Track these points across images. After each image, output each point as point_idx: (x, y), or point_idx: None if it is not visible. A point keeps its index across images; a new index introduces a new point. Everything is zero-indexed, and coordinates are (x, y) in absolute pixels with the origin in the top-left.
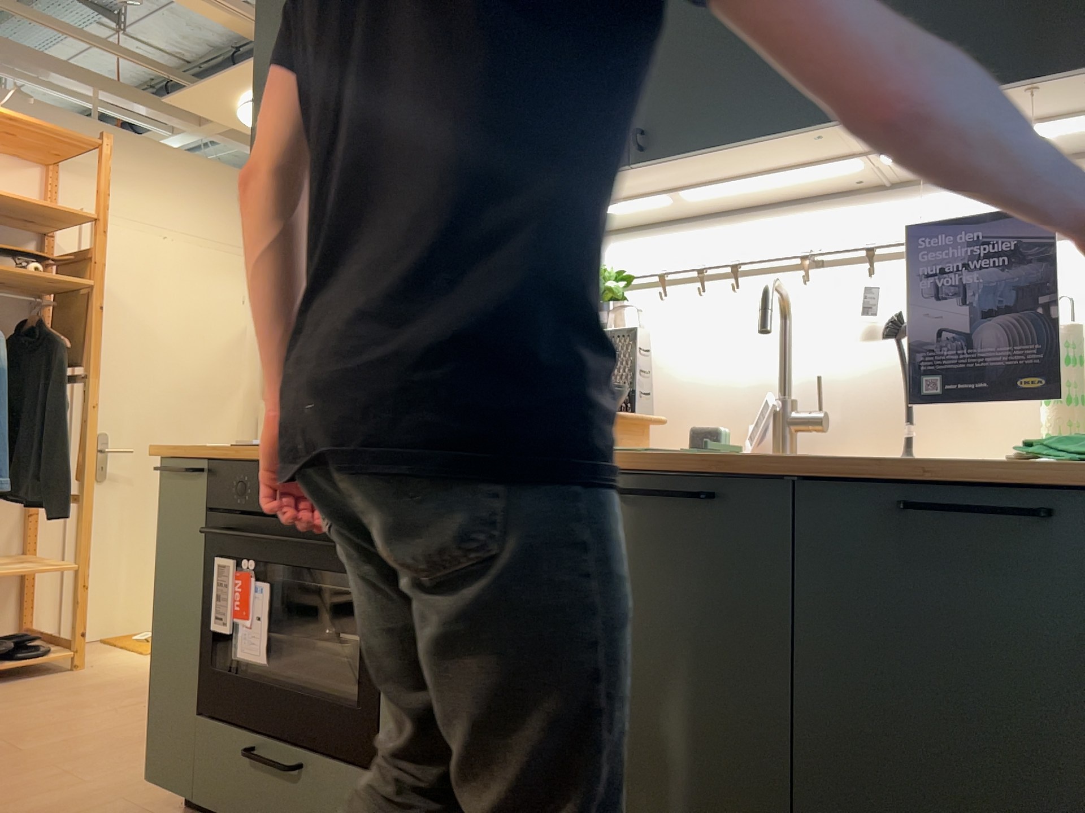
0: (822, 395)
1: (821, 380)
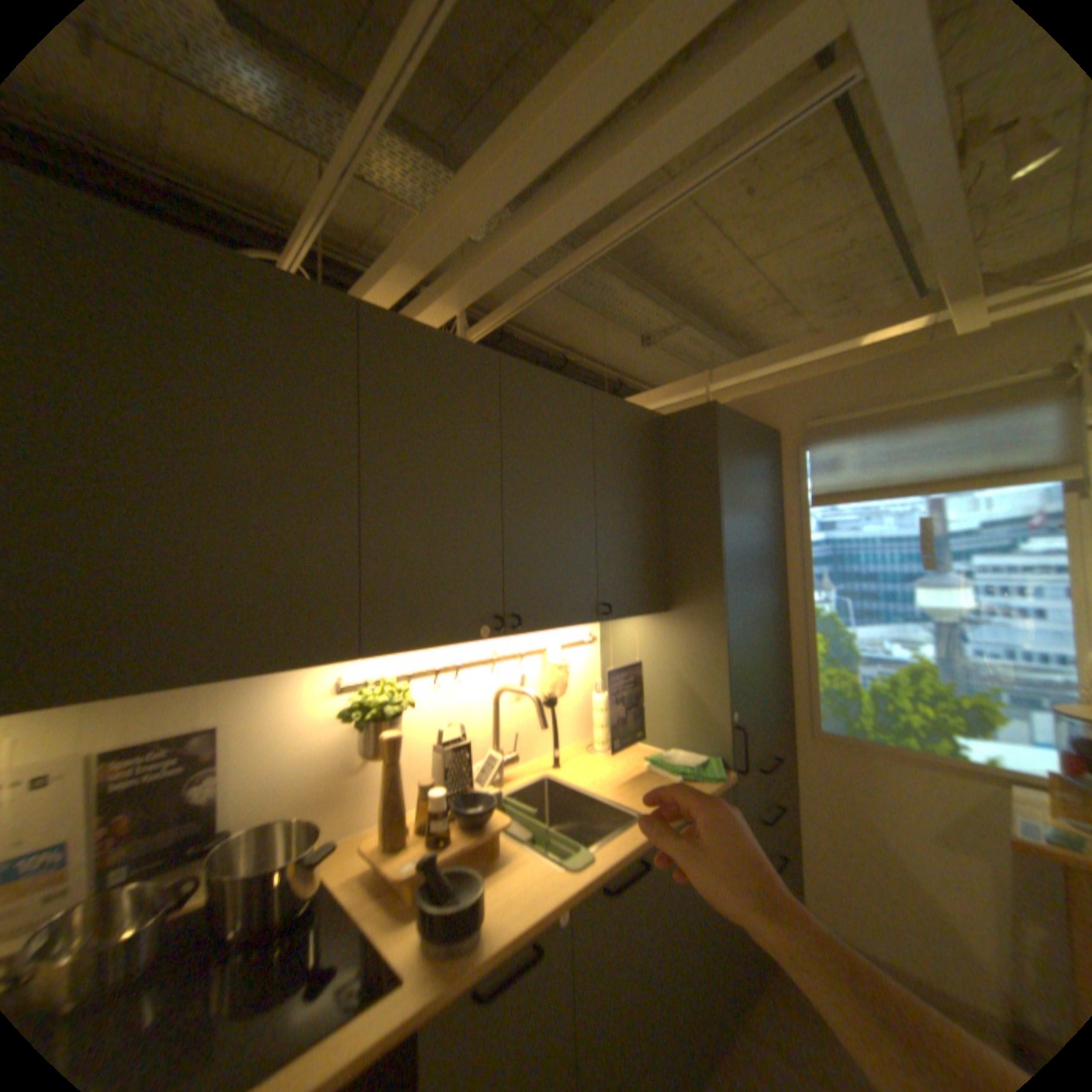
0: (517, 743)
1: (518, 735)
